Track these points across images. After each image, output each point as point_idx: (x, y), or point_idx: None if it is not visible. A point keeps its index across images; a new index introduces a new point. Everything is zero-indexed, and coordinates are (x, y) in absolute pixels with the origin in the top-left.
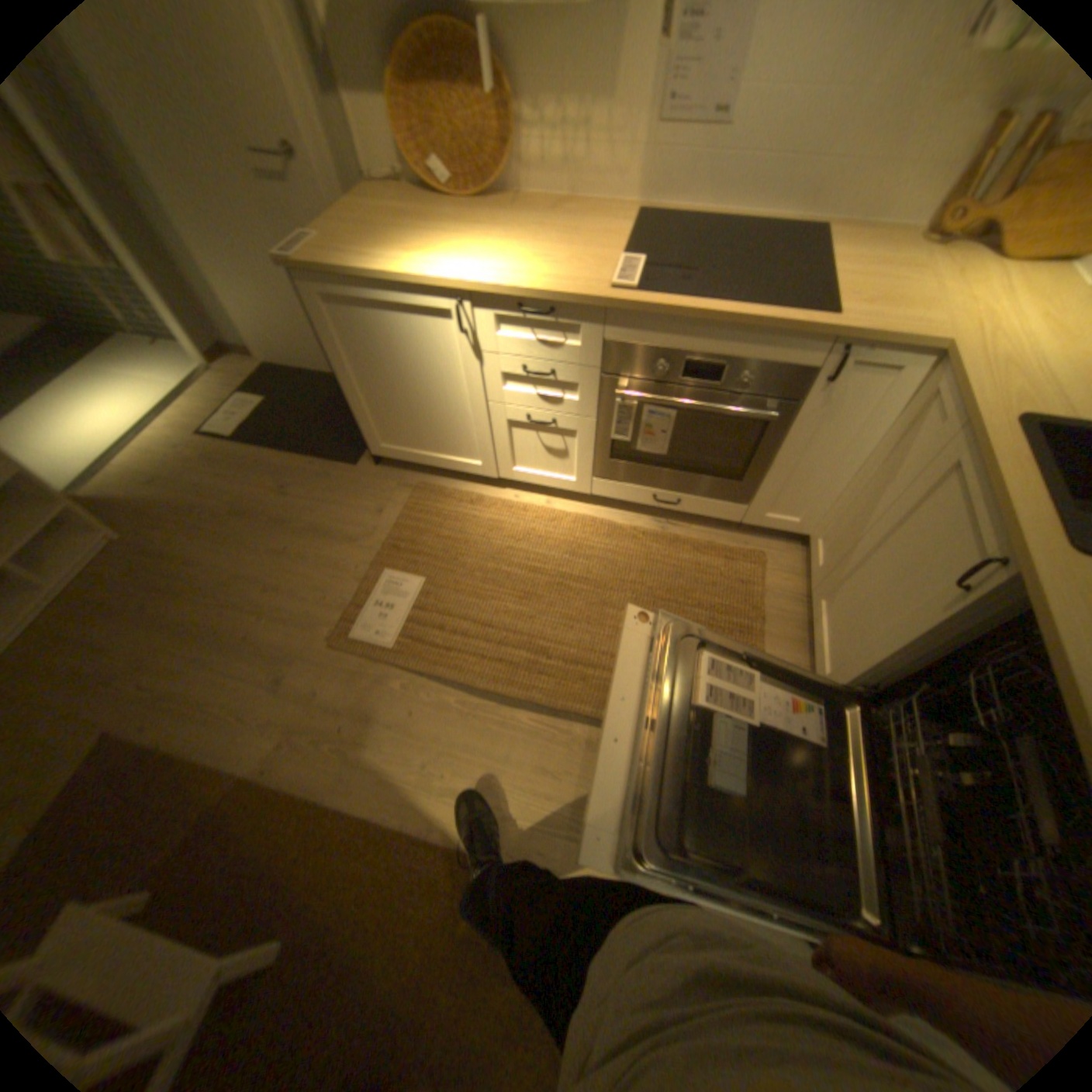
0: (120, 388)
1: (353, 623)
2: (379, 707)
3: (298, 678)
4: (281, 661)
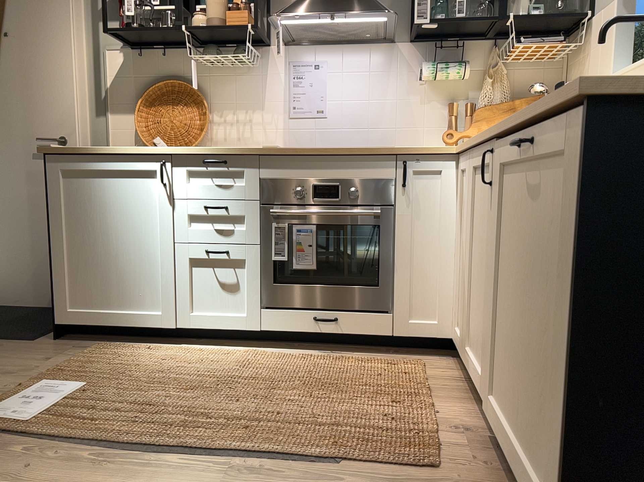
0: None
1: None
2: None
3: None
4: None
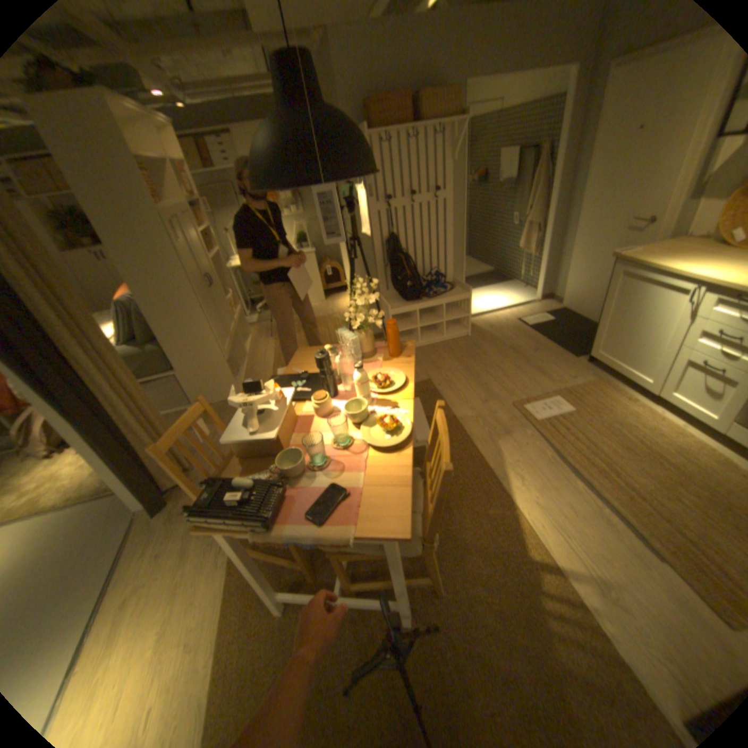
0: (501, 297)
1: (528, 404)
2: (515, 434)
3: (493, 406)
4: (491, 398)
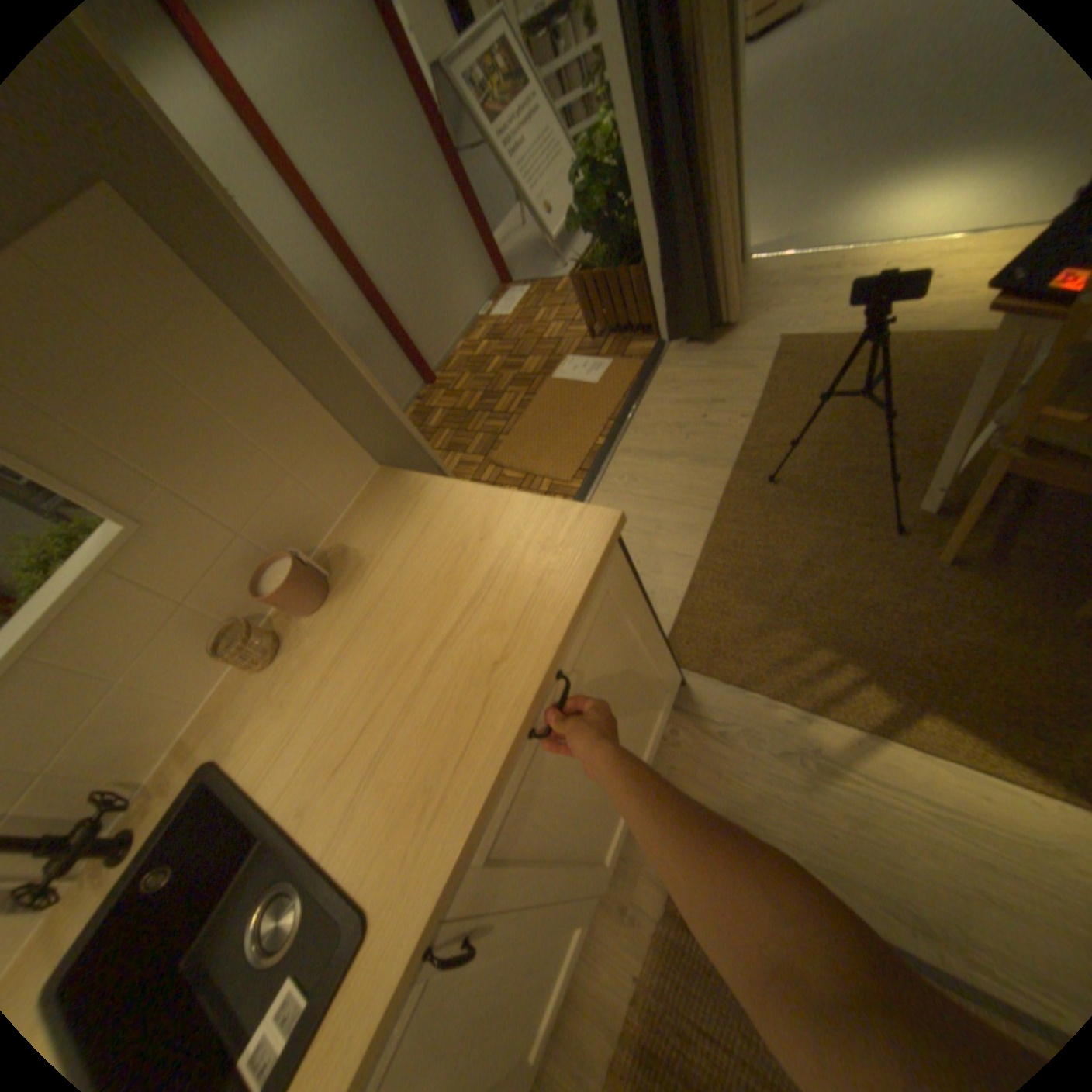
0: None
1: None
2: None
3: None
4: None
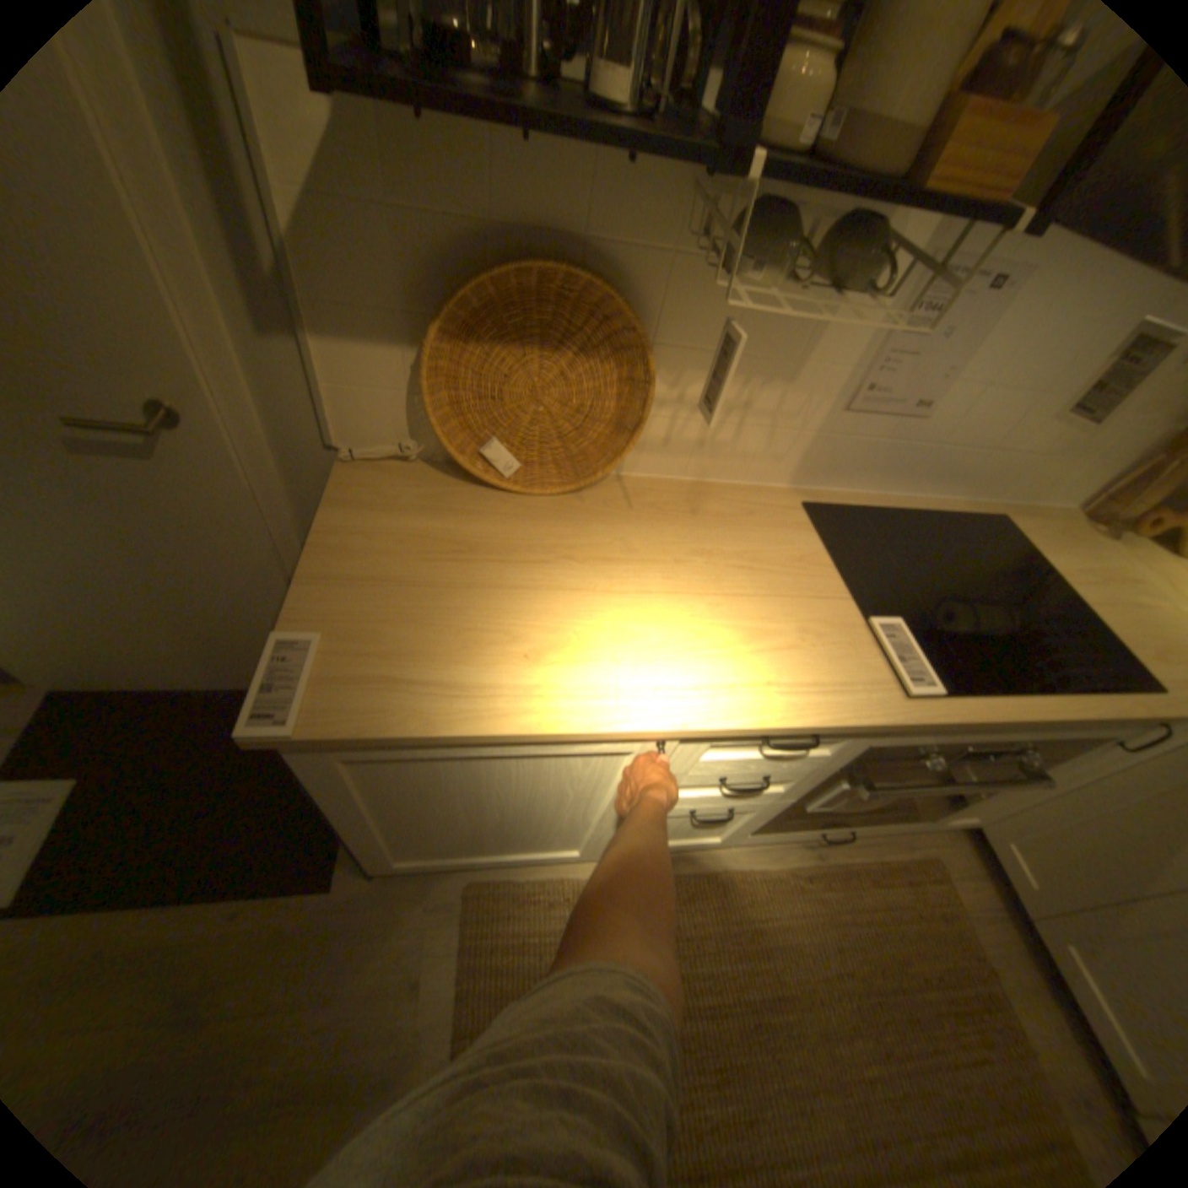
0: None
1: None
2: None
3: None
4: None
